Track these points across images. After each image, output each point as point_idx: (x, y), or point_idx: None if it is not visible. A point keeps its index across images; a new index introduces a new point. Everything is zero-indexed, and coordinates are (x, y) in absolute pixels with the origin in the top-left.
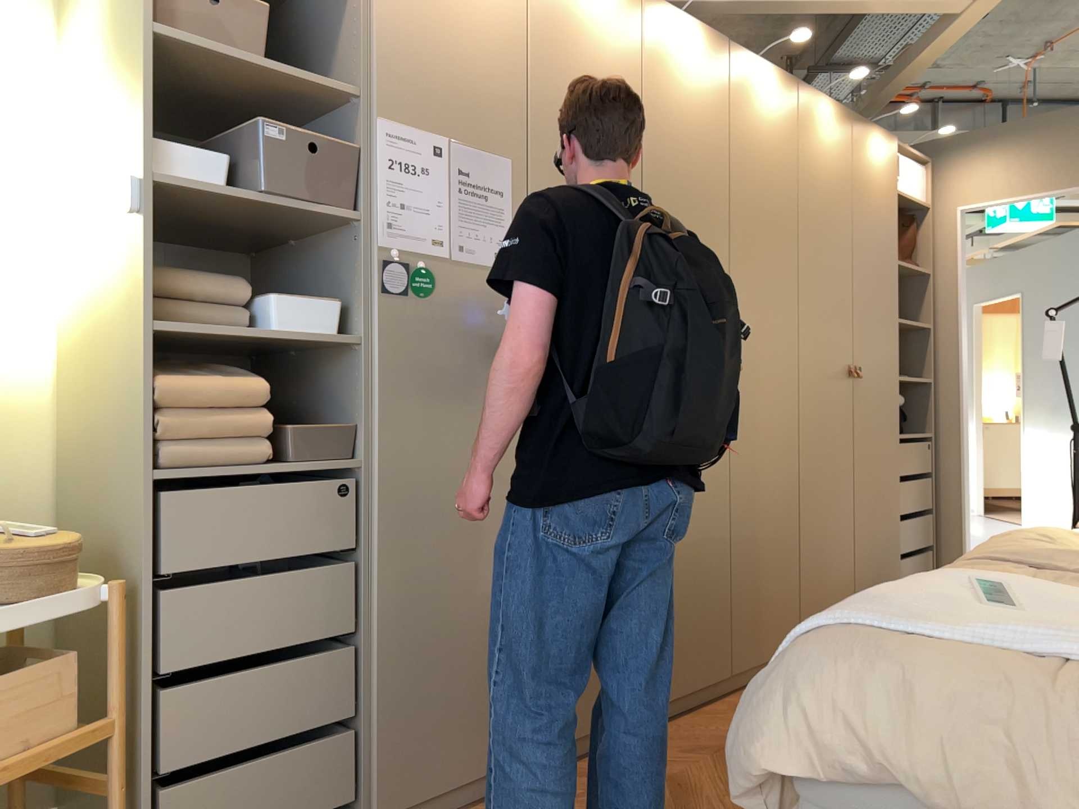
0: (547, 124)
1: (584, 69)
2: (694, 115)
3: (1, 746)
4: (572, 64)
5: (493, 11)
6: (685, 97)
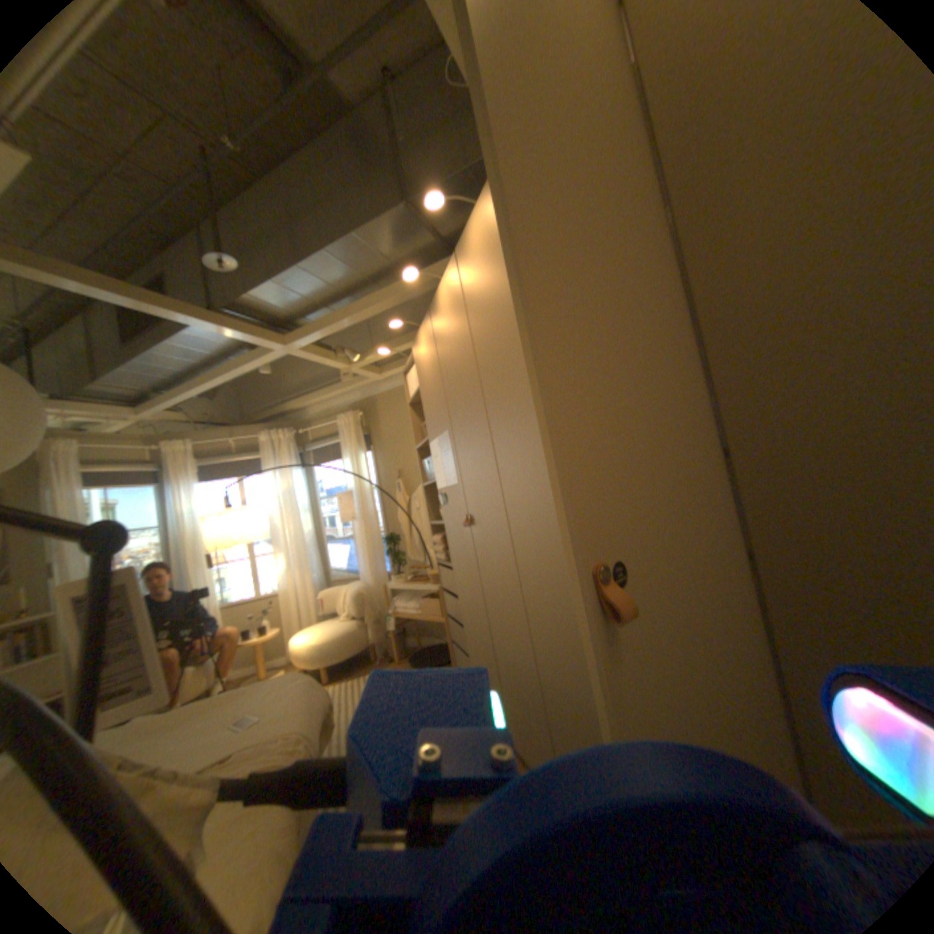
0: (448, 399)
1: (449, 351)
2: (491, 290)
3: (427, 612)
4: (446, 355)
5: (430, 367)
6: (483, 284)
